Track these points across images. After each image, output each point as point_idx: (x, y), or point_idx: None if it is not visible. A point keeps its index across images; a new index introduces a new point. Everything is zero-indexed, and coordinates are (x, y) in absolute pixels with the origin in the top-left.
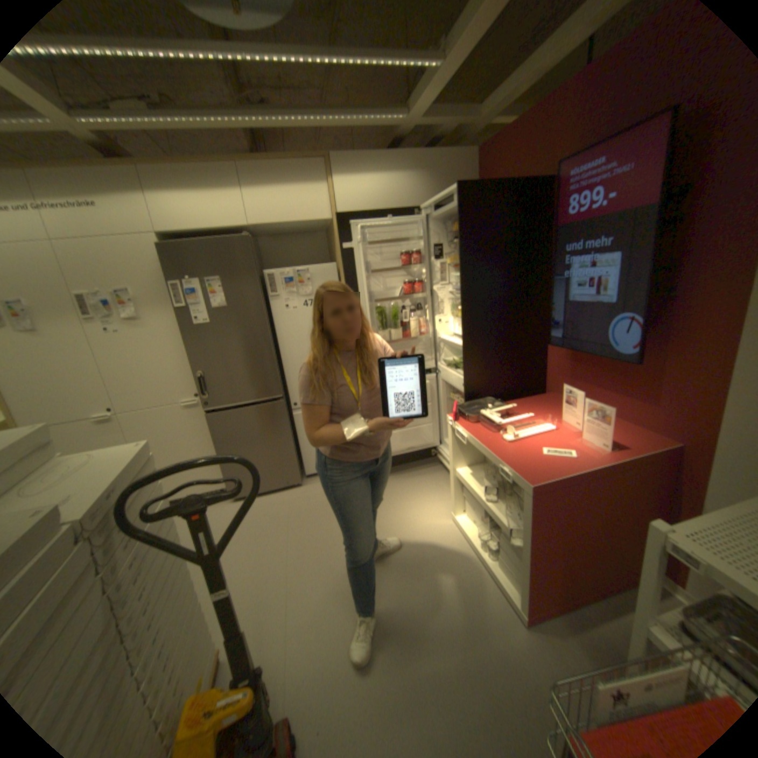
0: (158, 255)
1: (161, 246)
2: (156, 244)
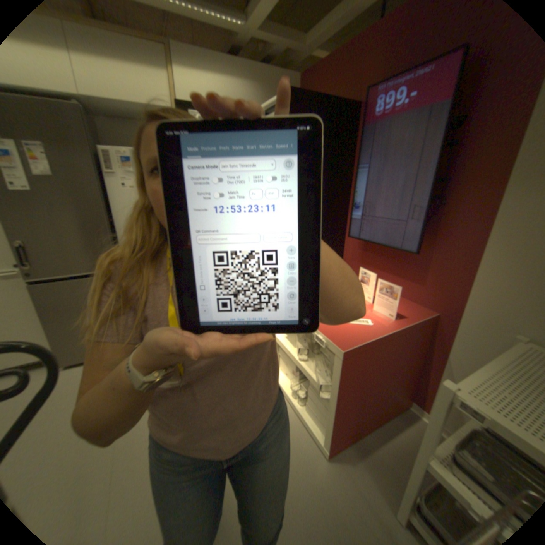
0: None
1: None
2: None
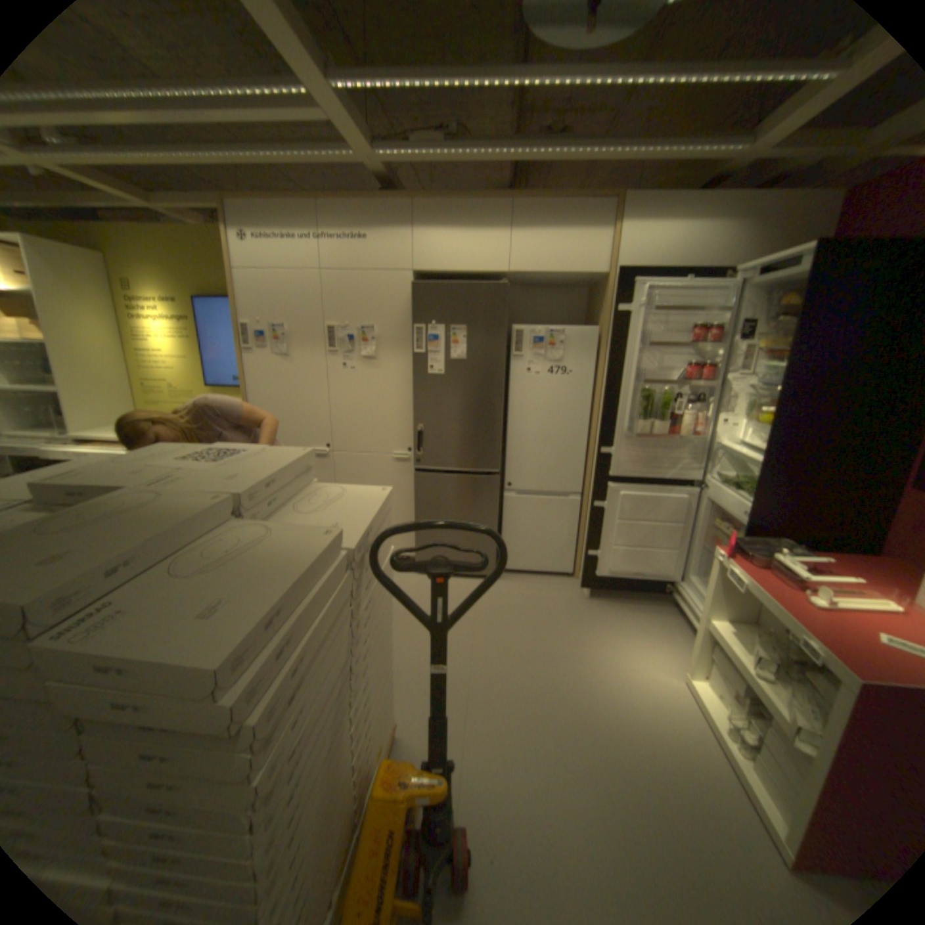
0: (410, 295)
1: (417, 286)
2: (412, 284)
